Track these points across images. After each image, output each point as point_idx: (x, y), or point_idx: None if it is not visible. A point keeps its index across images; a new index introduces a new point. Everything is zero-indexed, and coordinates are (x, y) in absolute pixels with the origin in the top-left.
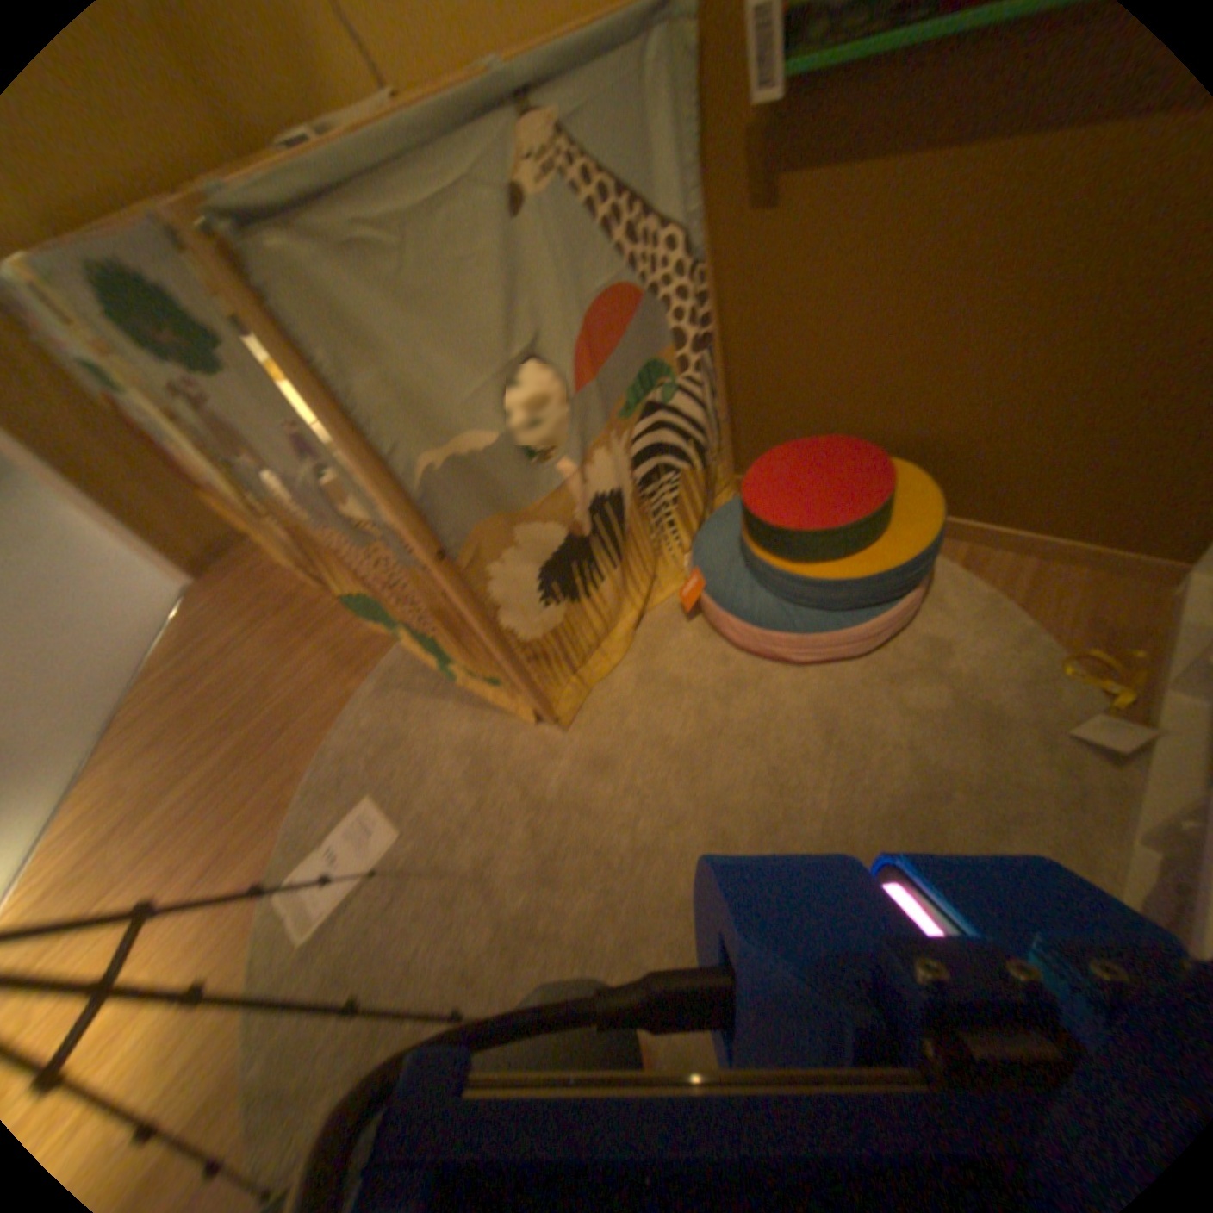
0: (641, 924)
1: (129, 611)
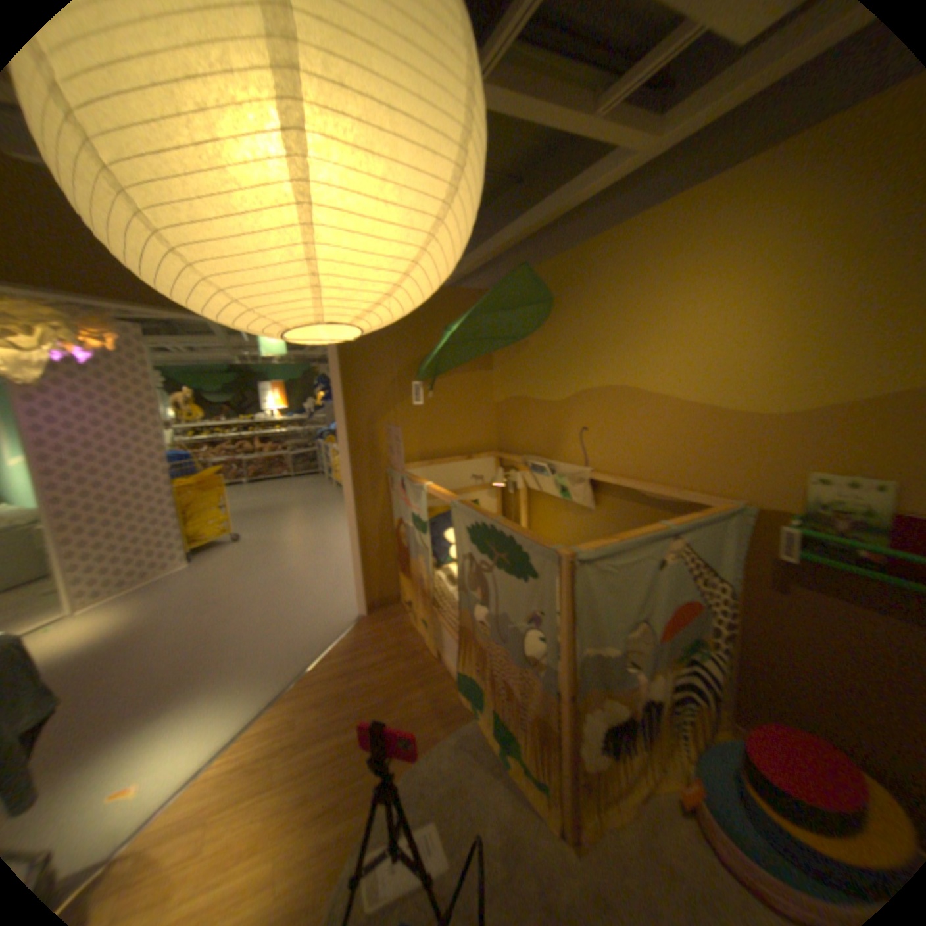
0: None
1: (326, 621)
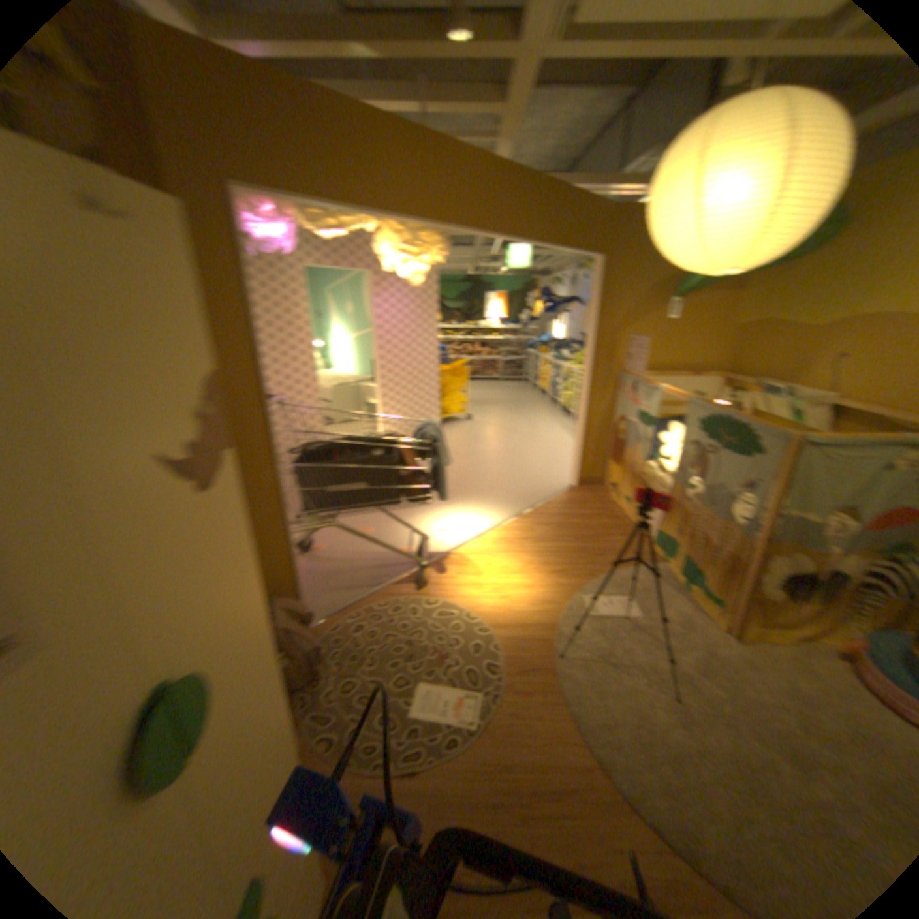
0: (746, 723)
1: (547, 483)
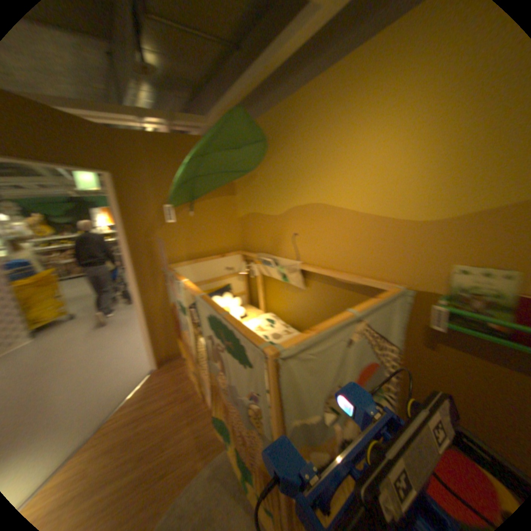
0: None
1: (126, 377)
